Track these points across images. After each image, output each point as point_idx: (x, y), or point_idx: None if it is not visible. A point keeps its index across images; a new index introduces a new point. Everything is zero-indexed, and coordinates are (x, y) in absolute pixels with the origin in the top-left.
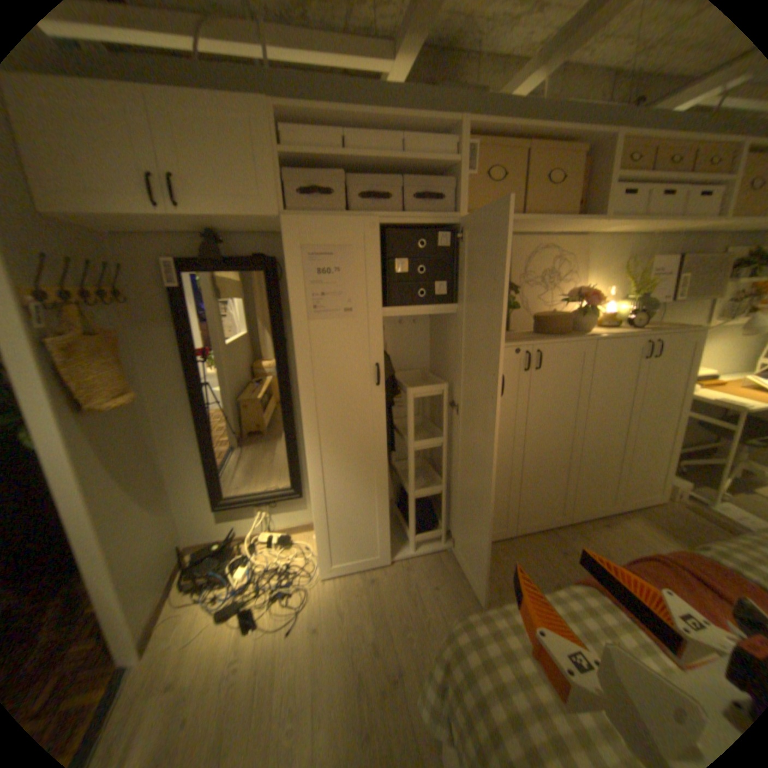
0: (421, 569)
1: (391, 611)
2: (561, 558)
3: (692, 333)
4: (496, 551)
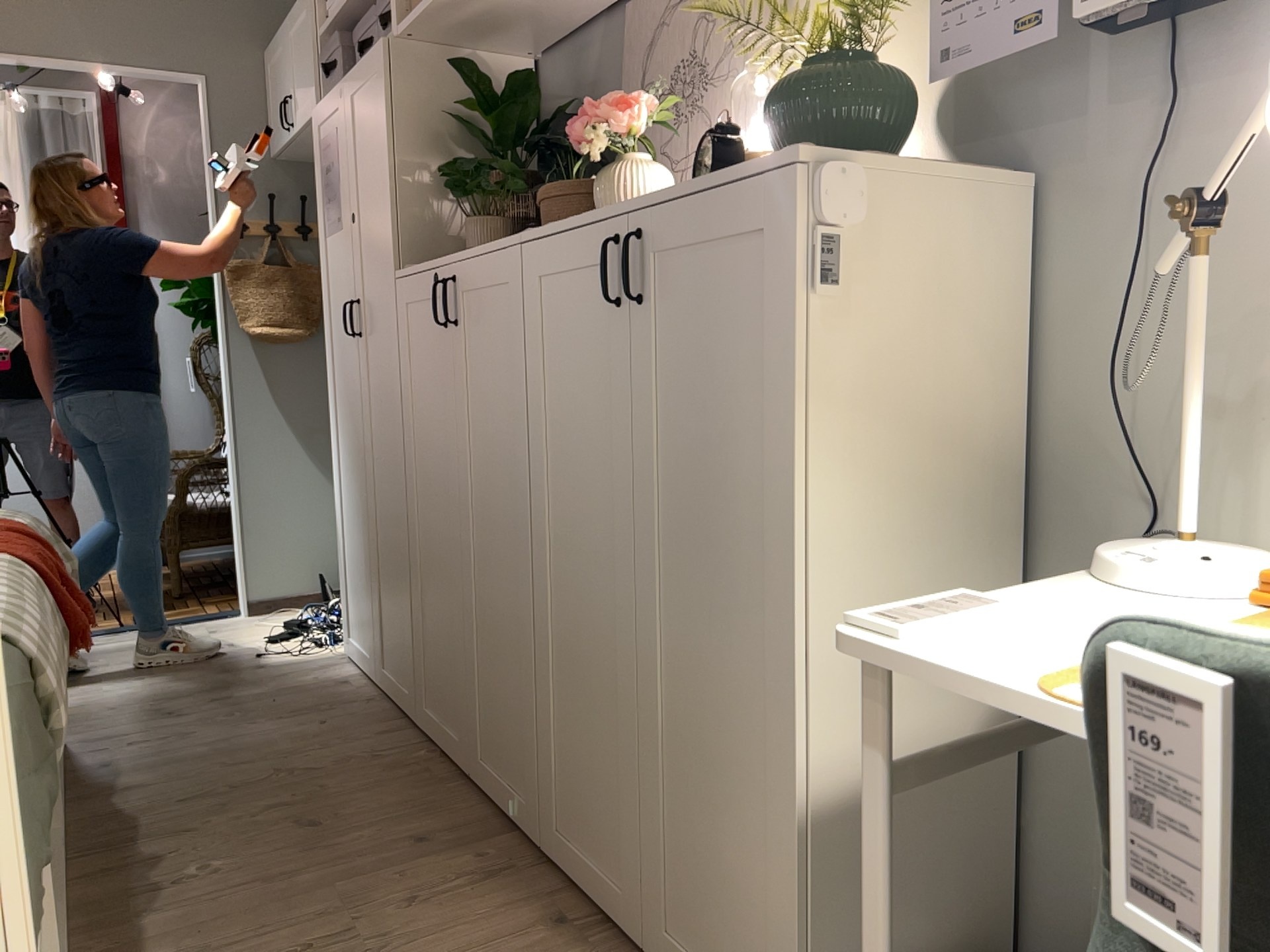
0: (369, 709)
1: (281, 700)
2: (405, 839)
3: (741, 185)
4: (422, 766)
